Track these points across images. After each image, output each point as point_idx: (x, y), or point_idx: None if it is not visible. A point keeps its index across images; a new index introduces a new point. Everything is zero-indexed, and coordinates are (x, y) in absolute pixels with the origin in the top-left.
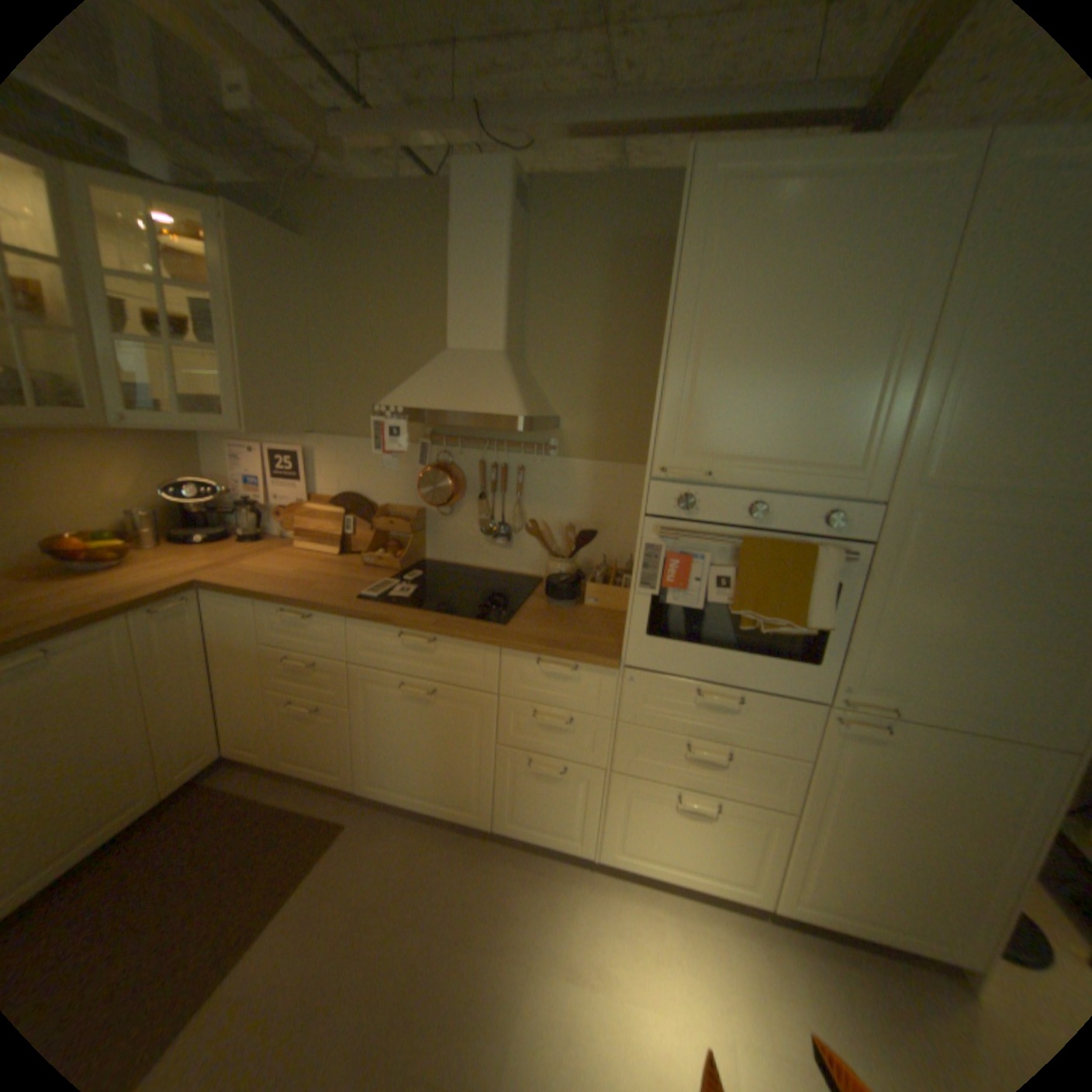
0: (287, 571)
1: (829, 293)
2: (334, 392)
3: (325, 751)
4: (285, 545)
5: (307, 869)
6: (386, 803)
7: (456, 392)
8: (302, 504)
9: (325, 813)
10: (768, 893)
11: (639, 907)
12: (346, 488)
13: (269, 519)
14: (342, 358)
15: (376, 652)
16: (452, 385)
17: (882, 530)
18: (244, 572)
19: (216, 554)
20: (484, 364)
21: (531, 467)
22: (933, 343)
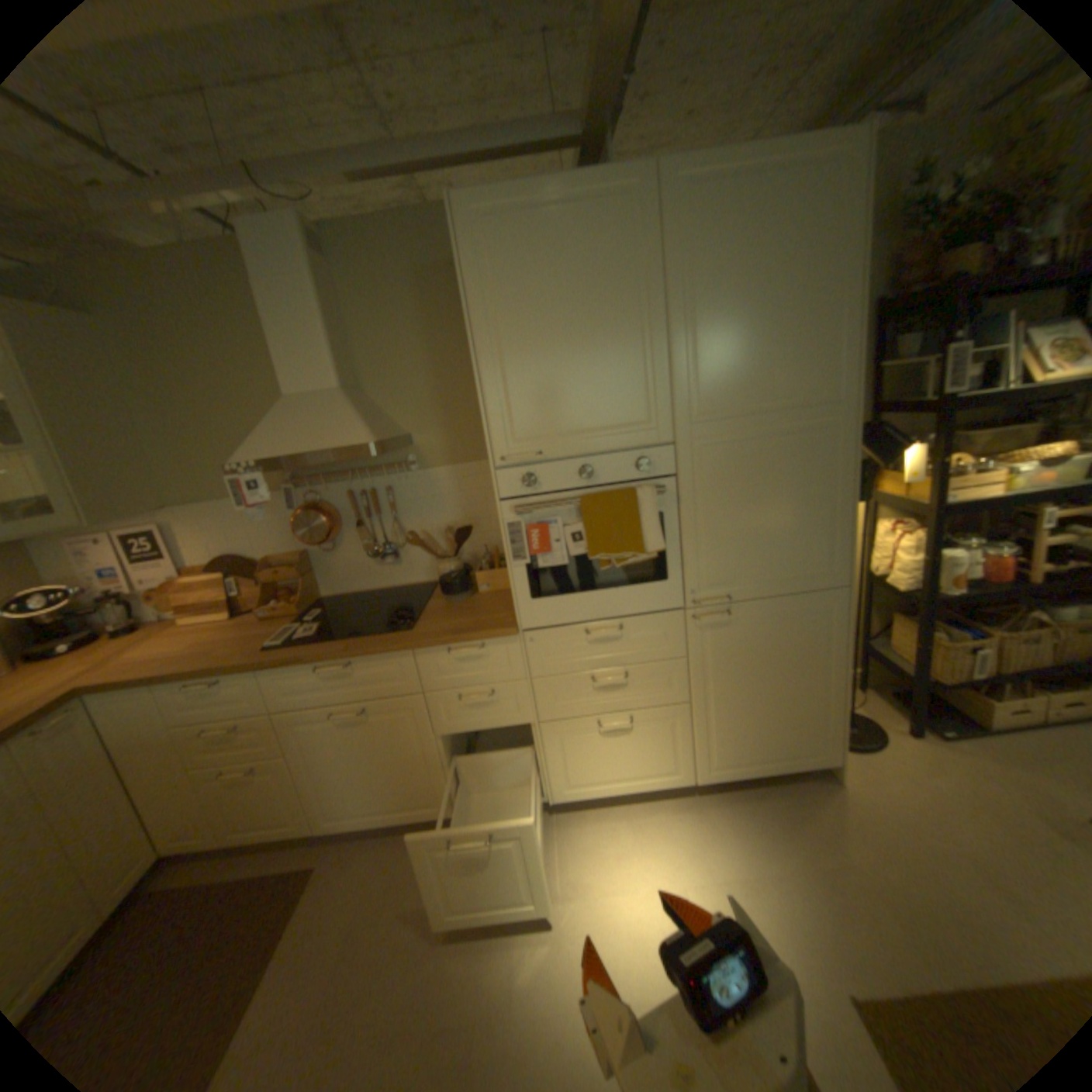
0: (178, 649)
1: (584, 293)
2: (175, 461)
3: (272, 807)
4: (166, 627)
5: (287, 918)
6: (349, 831)
7: (303, 434)
8: (173, 580)
9: (290, 865)
10: (687, 772)
11: (595, 825)
12: (218, 552)
13: (140, 606)
14: (174, 425)
15: (296, 694)
16: (297, 428)
17: (677, 464)
18: (129, 664)
19: (90, 657)
20: (323, 402)
21: (398, 484)
22: (667, 317)
